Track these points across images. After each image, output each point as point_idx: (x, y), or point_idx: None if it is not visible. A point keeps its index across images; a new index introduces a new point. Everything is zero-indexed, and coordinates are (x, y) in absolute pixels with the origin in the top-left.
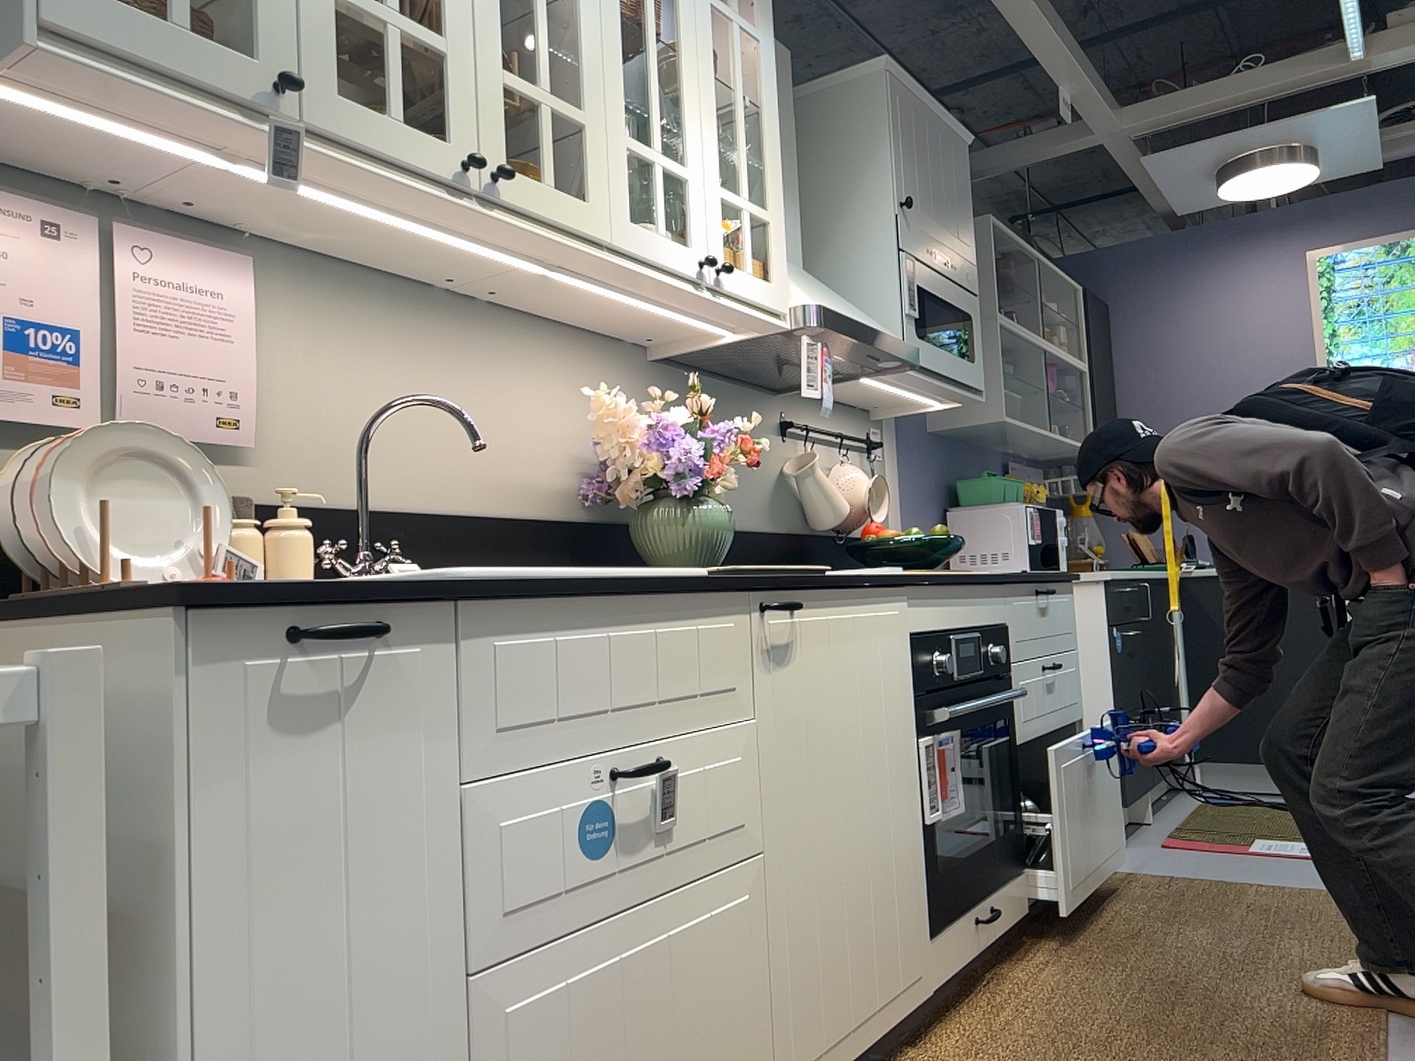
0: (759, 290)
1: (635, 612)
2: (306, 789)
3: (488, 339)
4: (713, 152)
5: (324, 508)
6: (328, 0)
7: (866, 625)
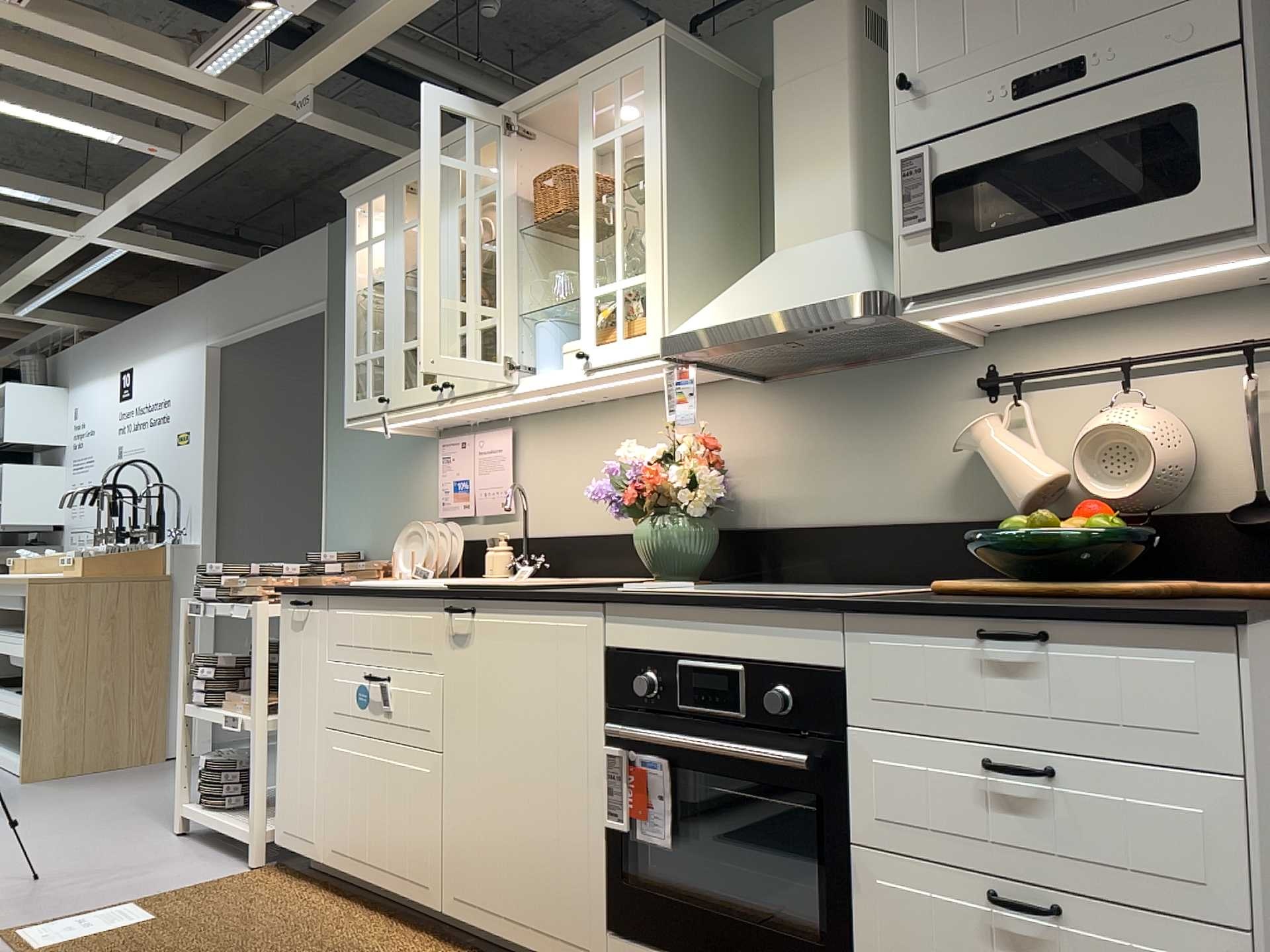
0: (625, 349)
1: (383, 604)
2: (297, 648)
3: (623, 420)
4: (587, 265)
5: (540, 537)
6: (400, 354)
7: (538, 631)
